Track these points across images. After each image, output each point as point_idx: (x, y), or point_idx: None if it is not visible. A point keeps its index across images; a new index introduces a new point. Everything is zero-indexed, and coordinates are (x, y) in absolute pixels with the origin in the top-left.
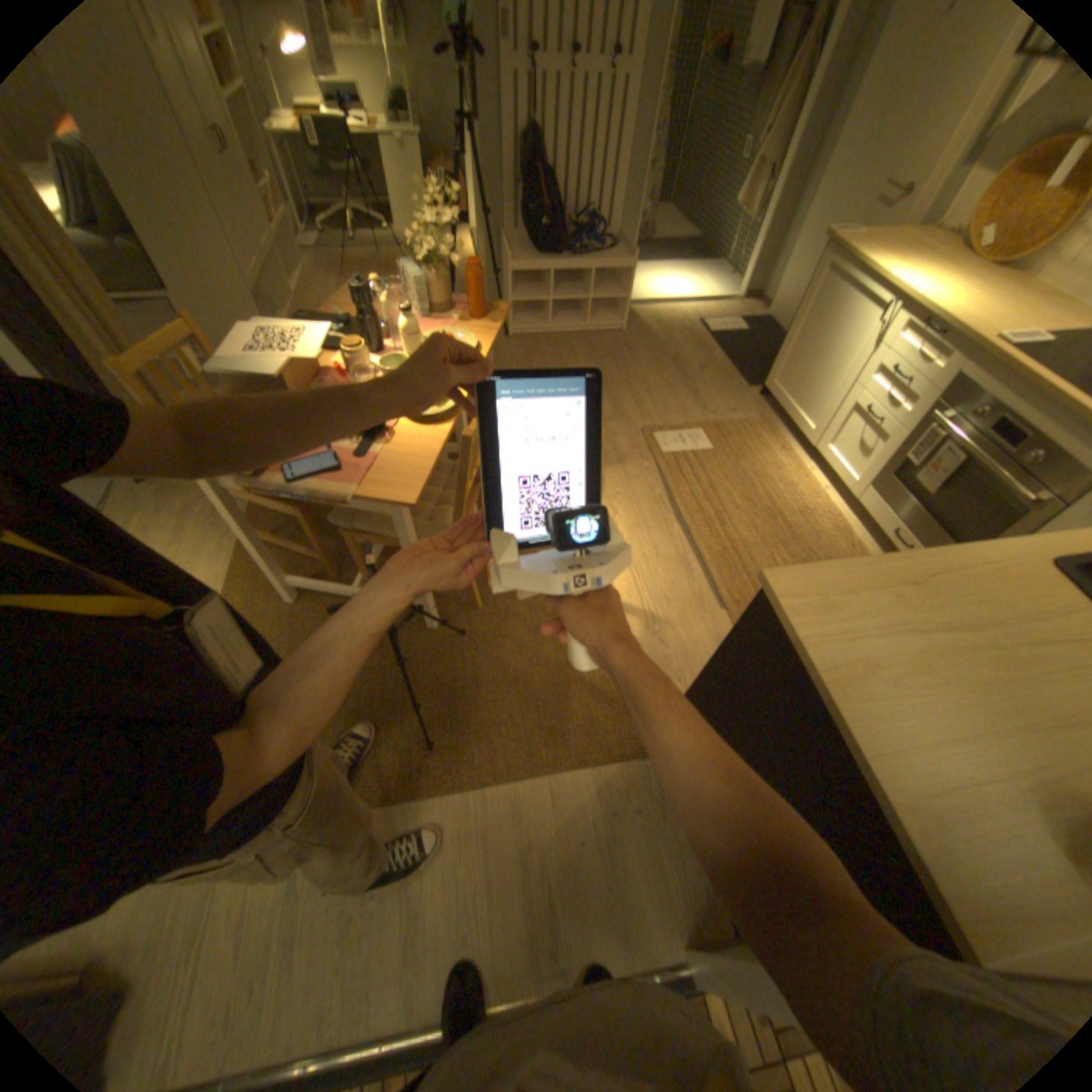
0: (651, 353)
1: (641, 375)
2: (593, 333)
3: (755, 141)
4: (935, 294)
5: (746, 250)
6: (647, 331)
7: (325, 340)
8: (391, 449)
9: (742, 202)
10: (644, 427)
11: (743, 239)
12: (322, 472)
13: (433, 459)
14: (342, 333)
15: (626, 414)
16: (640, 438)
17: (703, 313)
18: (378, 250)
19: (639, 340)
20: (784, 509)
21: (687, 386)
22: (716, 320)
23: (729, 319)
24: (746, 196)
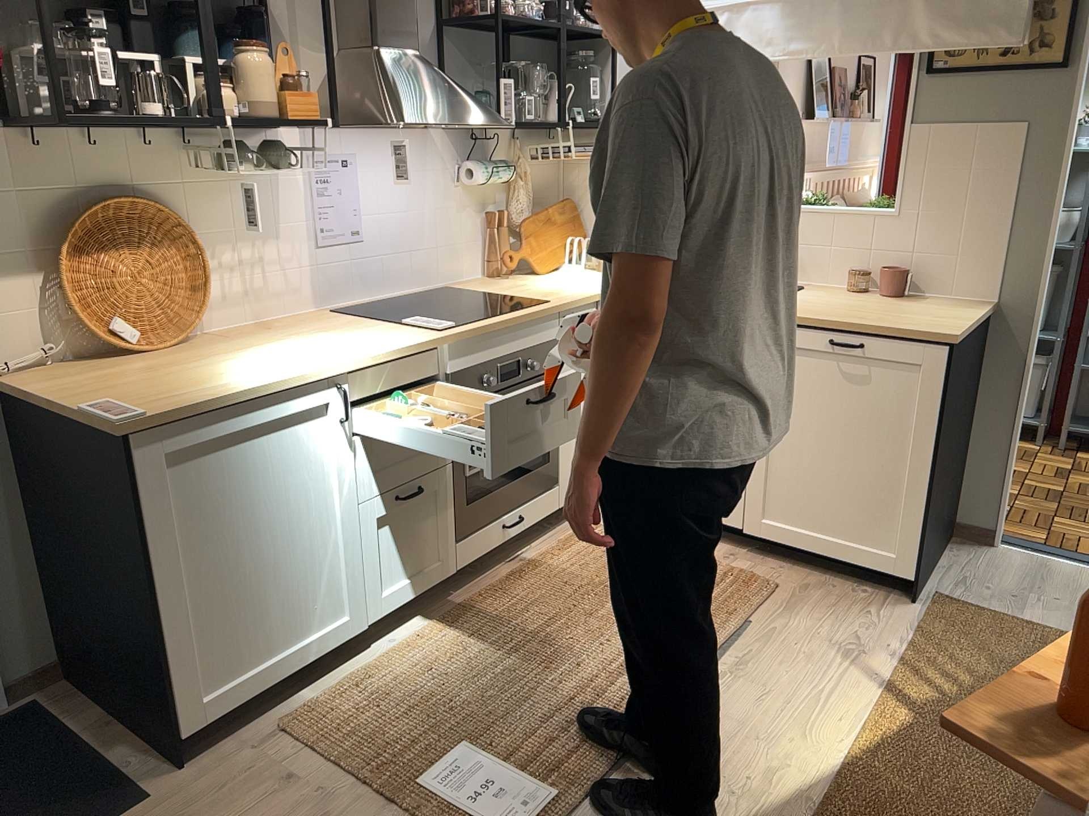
0: None
1: None
2: None
3: None
4: (350, 352)
5: None
6: None
7: None
8: None
9: None
10: None
11: None
12: None
13: None
14: None
15: None
16: None
17: None
18: None
19: None
20: (523, 631)
21: None
22: None
23: None
24: None
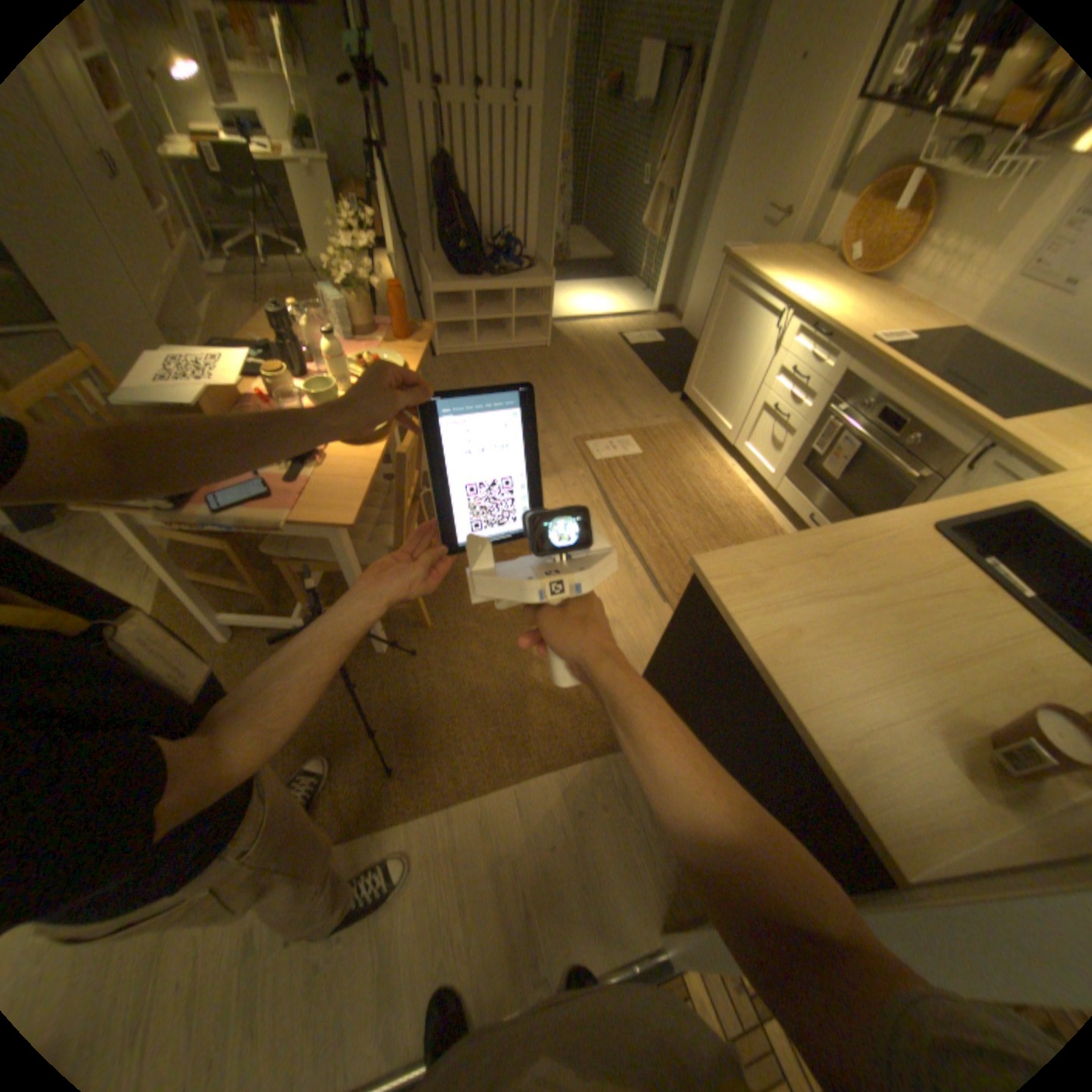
0: (577, 367)
1: (568, 388)
2: (519, 351)
3: (653, 170)
4: (819, 302)
5: (655, 268)
6: (571, 346)
7: (243, 367)
8: (323, 472)
9: (646, 225)
10: (576, 437)
11: (651, 258)
12: (251, 501)
13: (368, 479)
14: (261, 360)
15: (558, 426)
16: (573, 447)
17: (621, 327)
18: (293, 276)
19: (564, 355)
20: (711, 505)
21: (612, 396)
22: (634, 334)
23: (646, 332)
24: (650, 219)
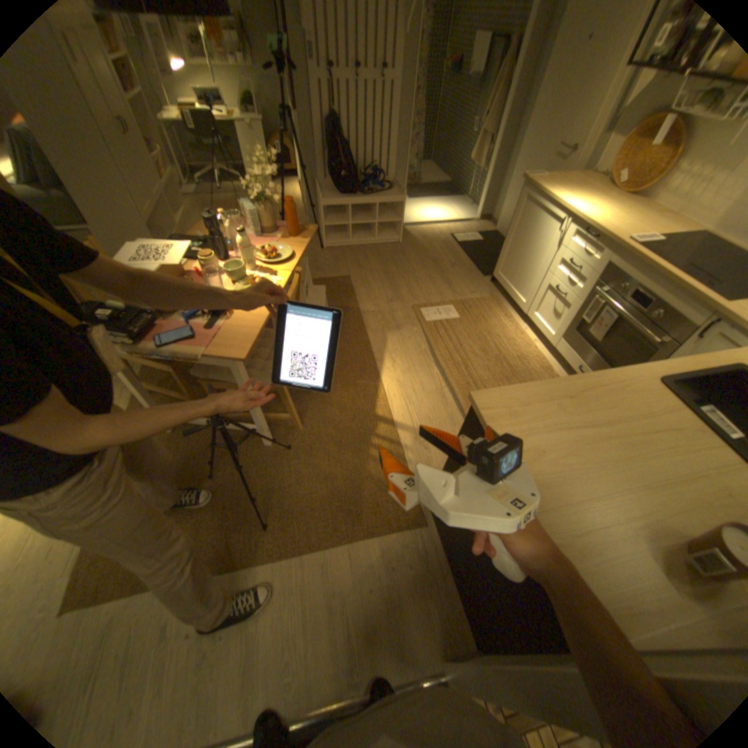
0: (419, 256)
1: (412, 271)
2: (380, 245)
3: (480, 120)
4: (591, 213)
5: (479, 189)
6: (416, 242)
7: (189, 253)
8: (230, 323)
9: (475, 159)
10: (414, 305)
11: (477, 182)
12: (181, 340)
13: (259, 328)
14: (201, 248)
15: (402, 297)
16: (411, 312)
17: (452, 230)
18: None
19: (410, 248)
20: (507, 356)
21: (442, 277)
22: (461, 234)
23: (470, 233)
24: (477, 155)
